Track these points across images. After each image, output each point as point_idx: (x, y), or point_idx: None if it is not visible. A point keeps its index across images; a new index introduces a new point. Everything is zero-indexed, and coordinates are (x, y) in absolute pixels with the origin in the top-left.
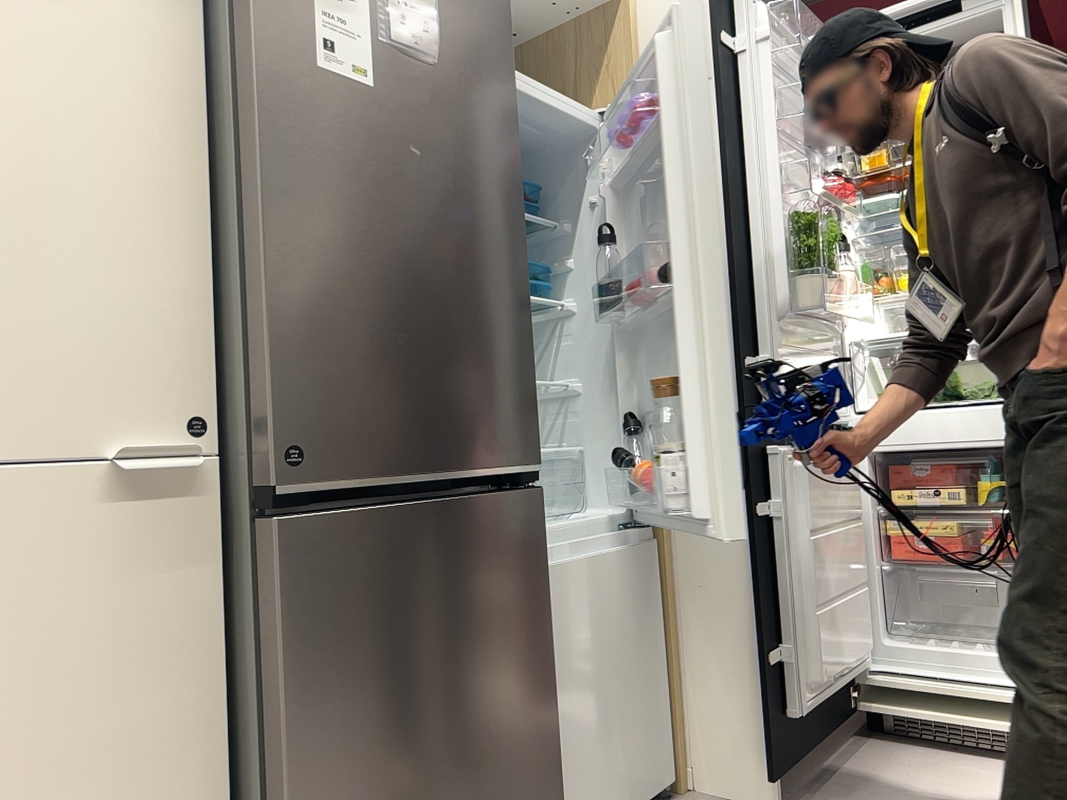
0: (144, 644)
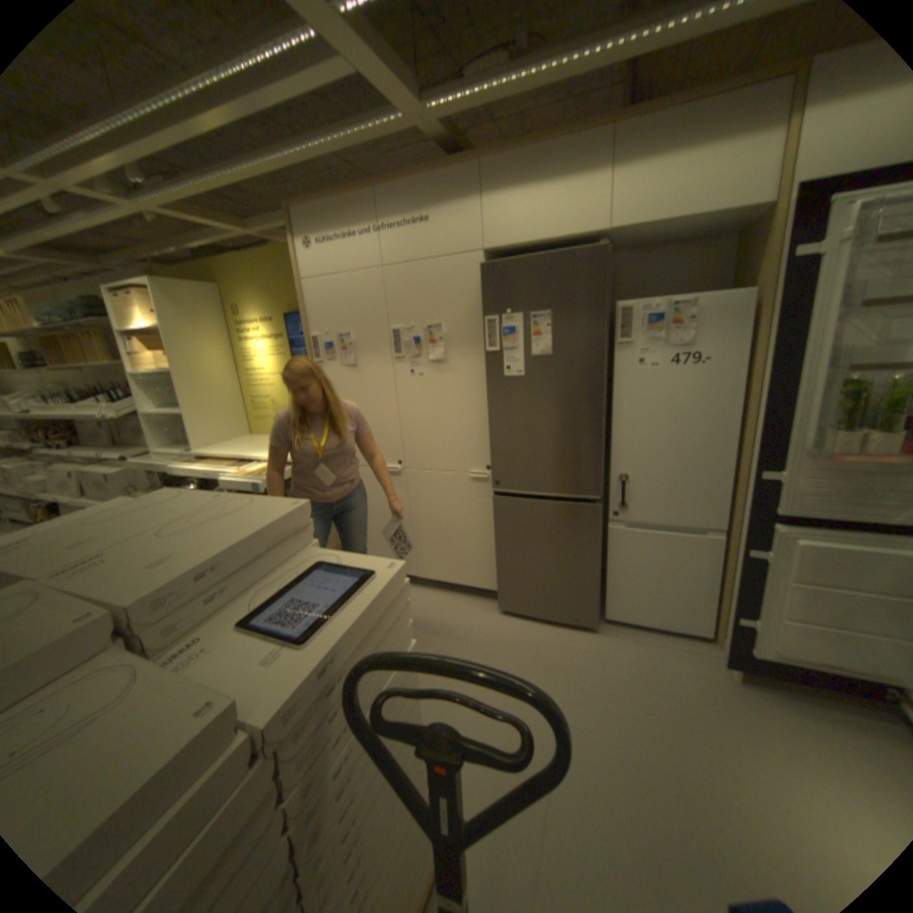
0: (478, 510)
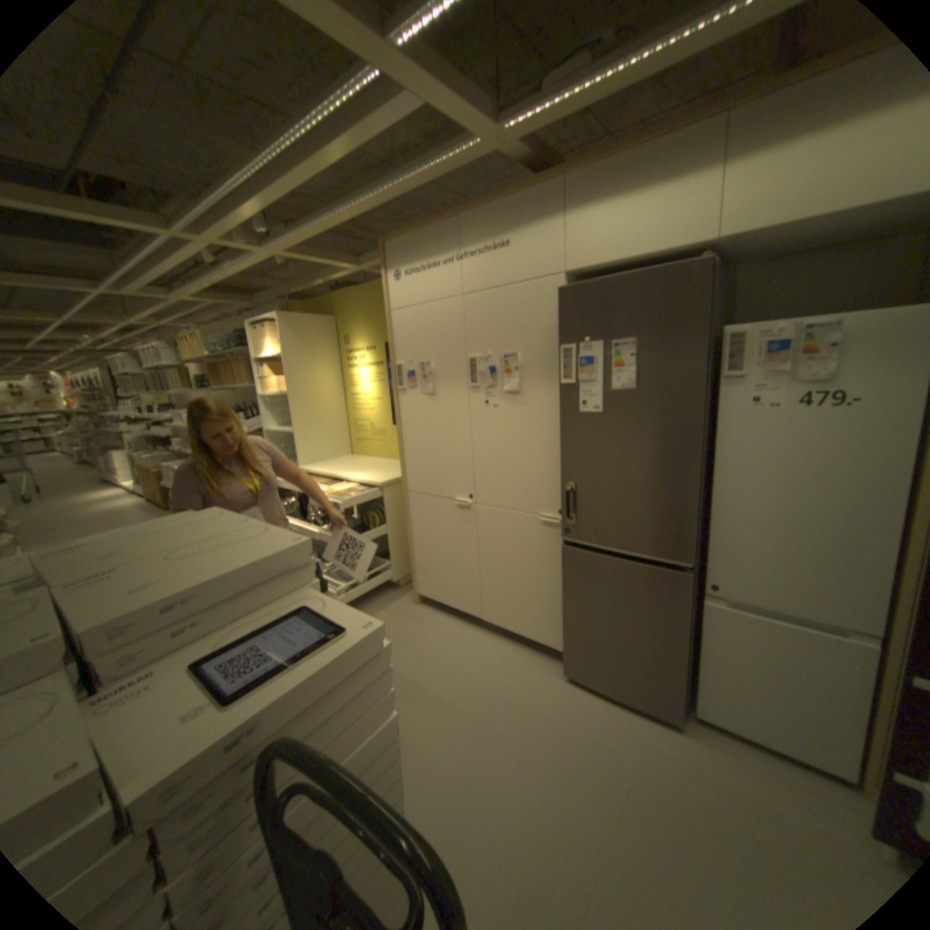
0: (548, 559)
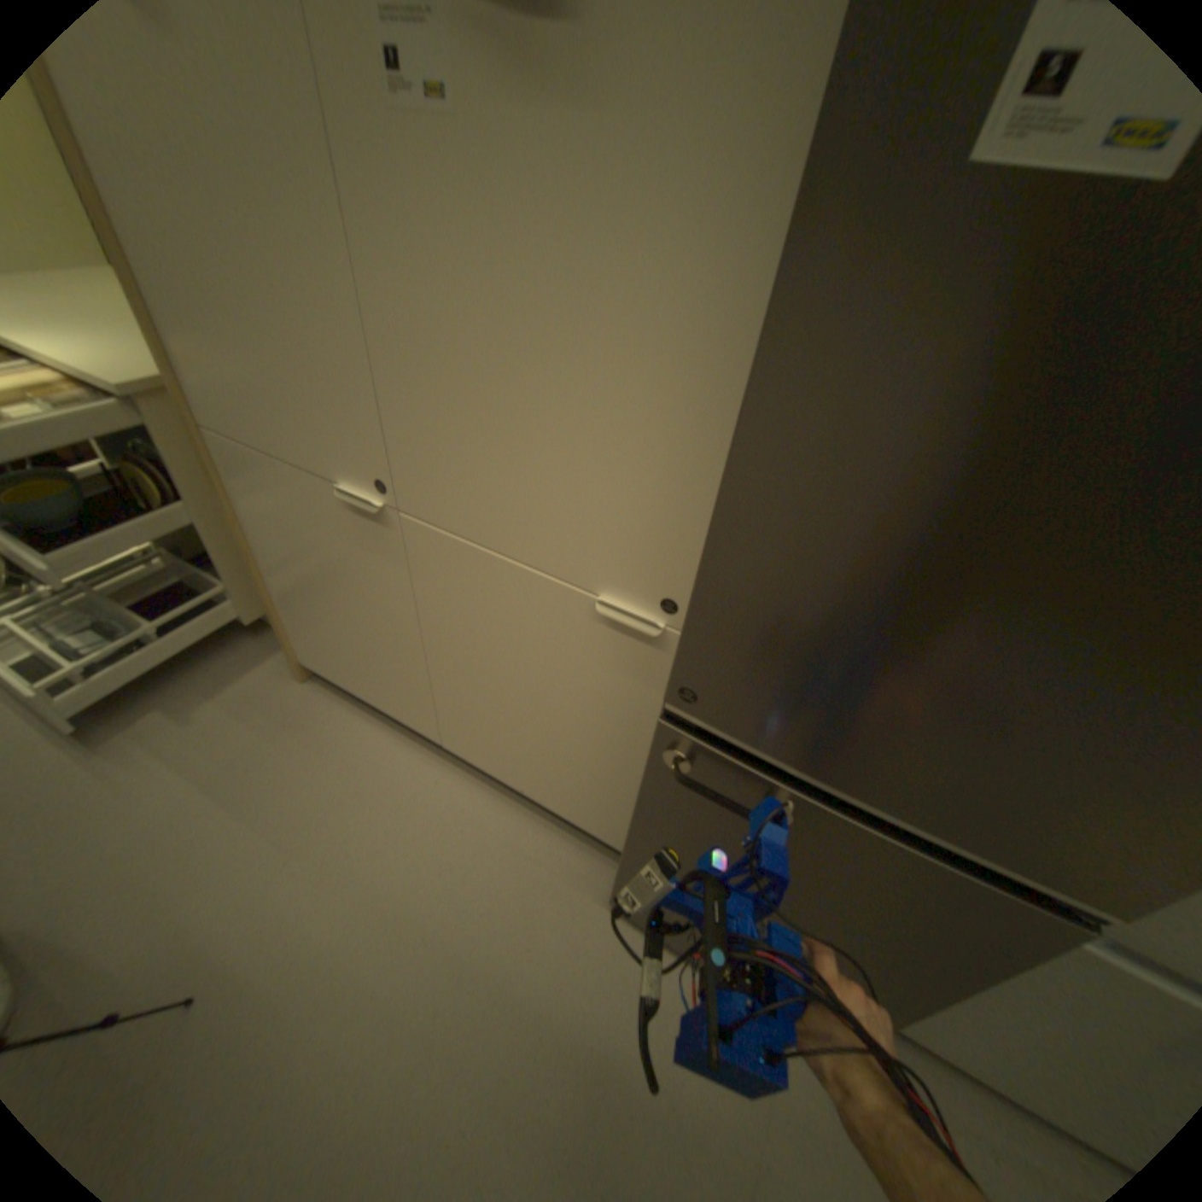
0: (607, 697)
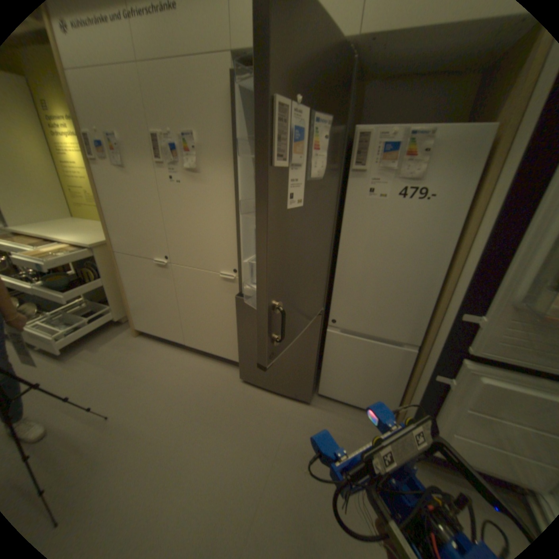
0: (228, 303)
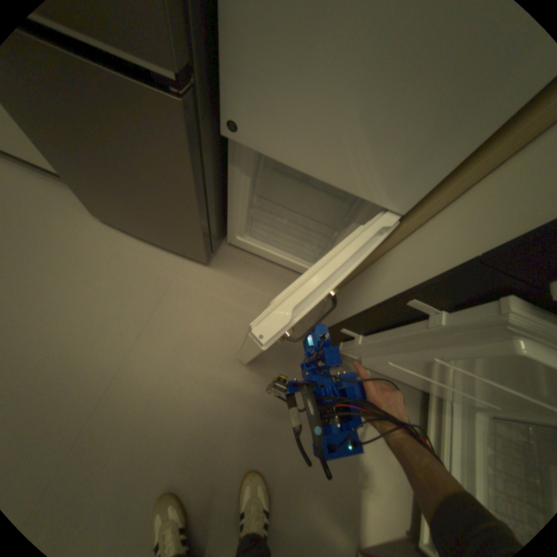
0: None
